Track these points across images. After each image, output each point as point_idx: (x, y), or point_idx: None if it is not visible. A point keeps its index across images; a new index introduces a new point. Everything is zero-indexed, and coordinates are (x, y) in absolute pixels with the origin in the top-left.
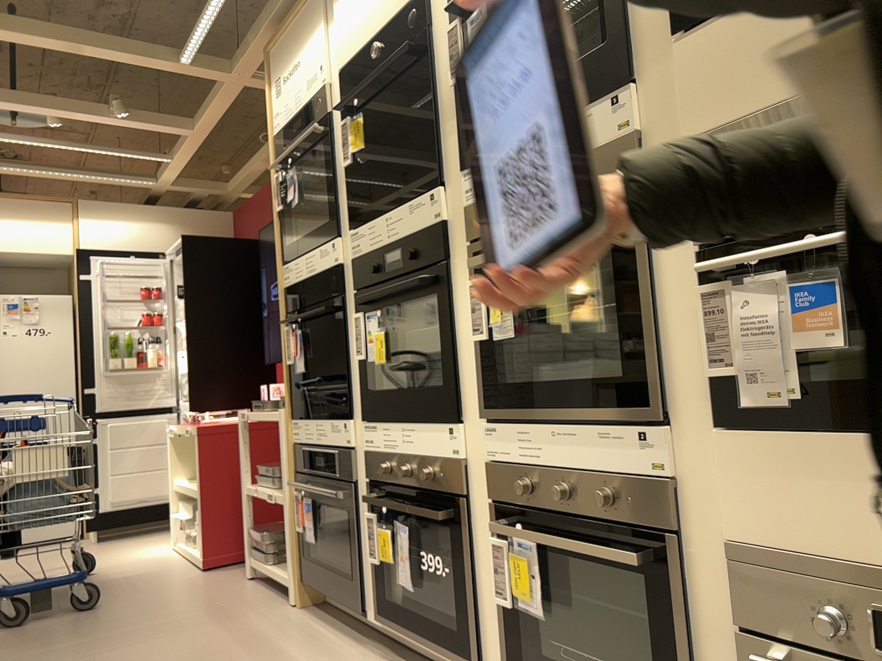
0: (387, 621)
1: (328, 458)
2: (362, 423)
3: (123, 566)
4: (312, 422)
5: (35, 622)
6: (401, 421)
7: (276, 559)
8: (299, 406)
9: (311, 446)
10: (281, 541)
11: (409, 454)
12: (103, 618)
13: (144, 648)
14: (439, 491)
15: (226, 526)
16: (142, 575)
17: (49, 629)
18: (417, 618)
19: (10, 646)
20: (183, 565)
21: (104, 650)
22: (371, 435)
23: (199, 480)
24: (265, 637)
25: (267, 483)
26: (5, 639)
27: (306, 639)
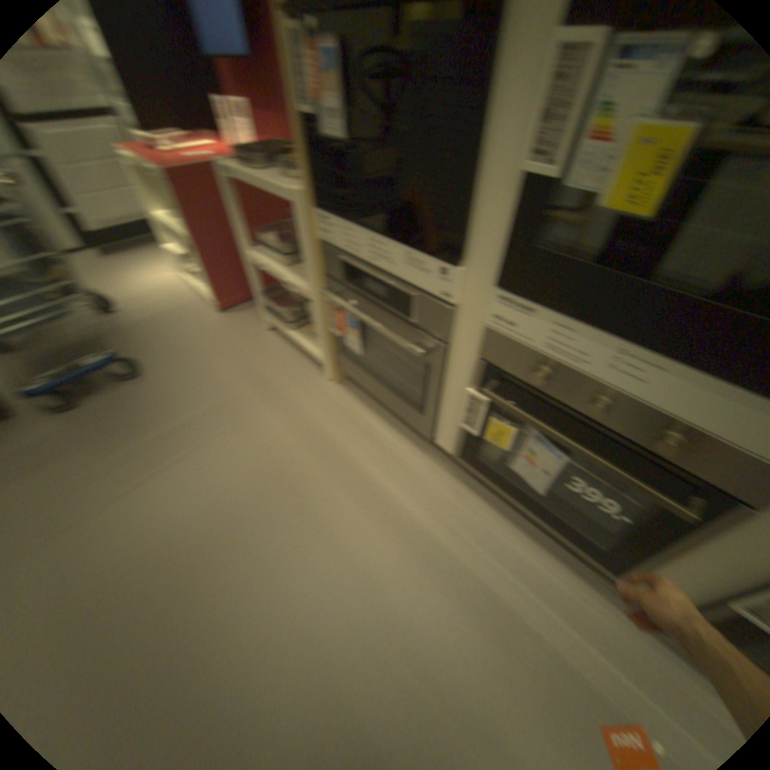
0: (469, 465)
1: (391, 292)
2: (496, 288)
3: (133, 302)
4: (360, 231)
5: (77, 403)
6: (631, 337)
7: (292, 325)
8: (322, 189)
9: (356, 260)
10: (298, 317)
11: (621, 387)
12: (147, 396)
13: (213, 457)
14: (687, 468)
15: (223, 276)
16: (159, 320)
17: (98, 418)
18: (527, 495)
19: (66, 451)
20: (192, 305)
21: (172, 461)
22: (516, 314)
23: (177, 226)
24: (325, 436)
25: (266, 253)
26: (56, 437)
27: (366, 440)
